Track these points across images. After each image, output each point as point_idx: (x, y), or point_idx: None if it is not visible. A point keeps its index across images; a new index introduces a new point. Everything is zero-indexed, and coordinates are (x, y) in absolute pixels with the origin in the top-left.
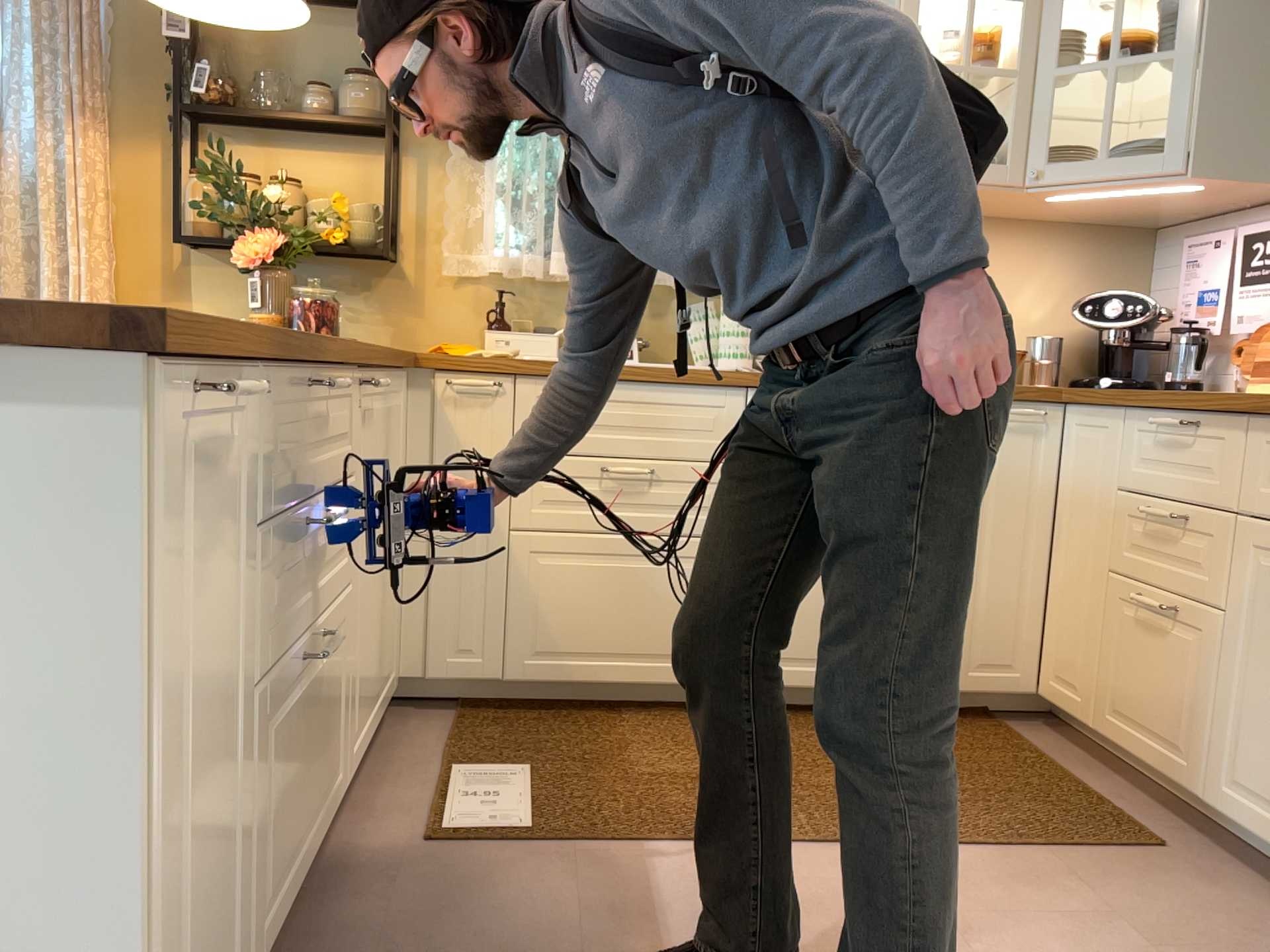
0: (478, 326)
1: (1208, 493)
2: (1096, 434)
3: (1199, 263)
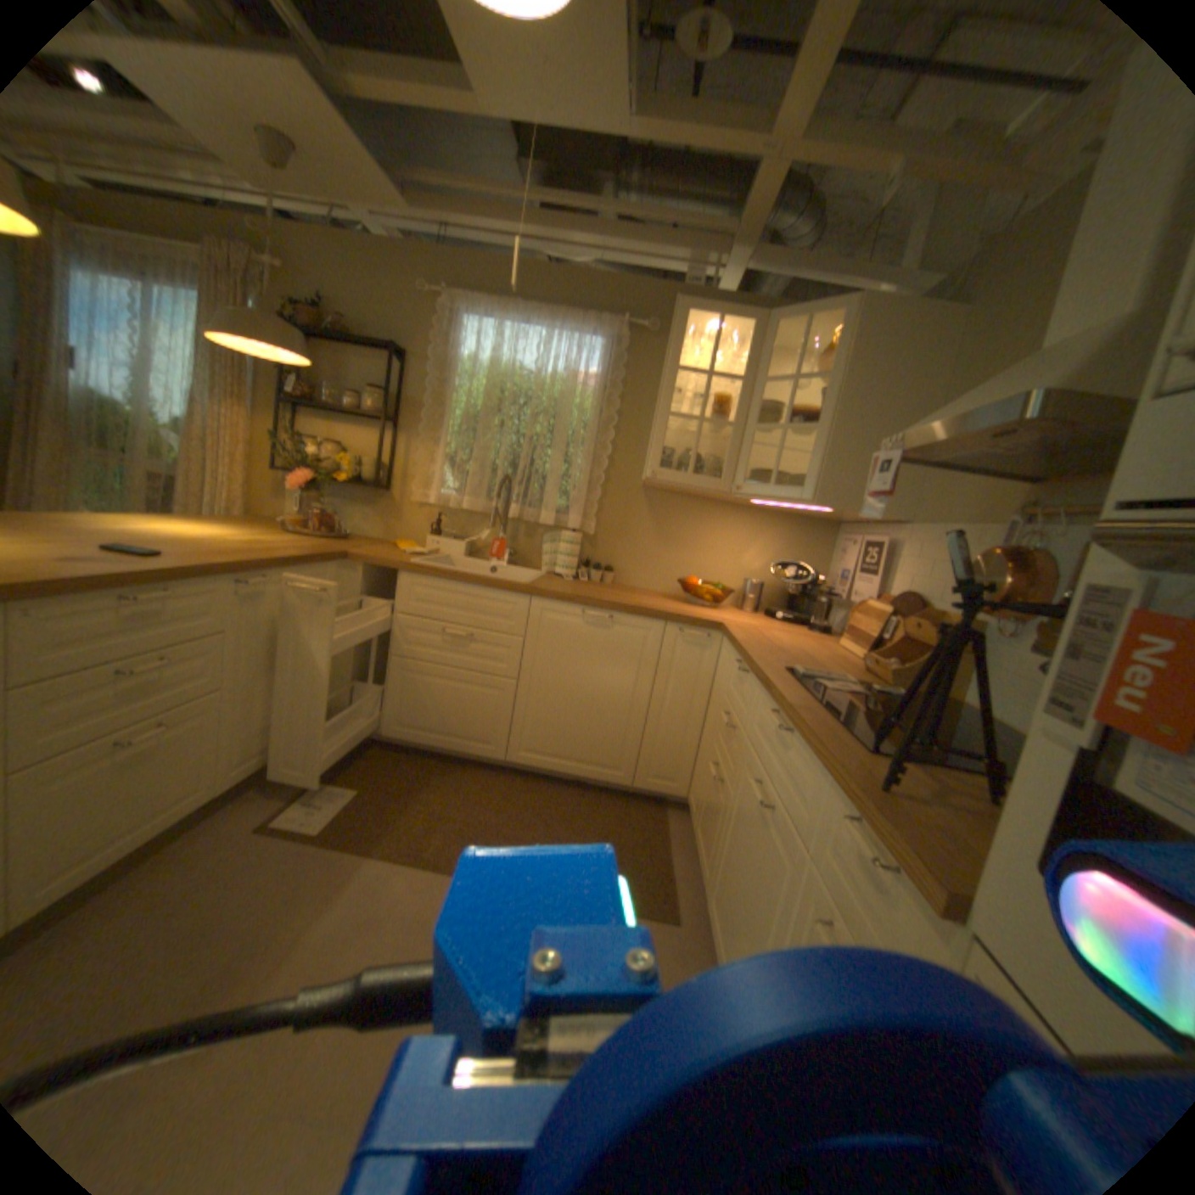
0: (428, 533)
1: (742, 717)
2: (725, 657)
3: (845, 554)
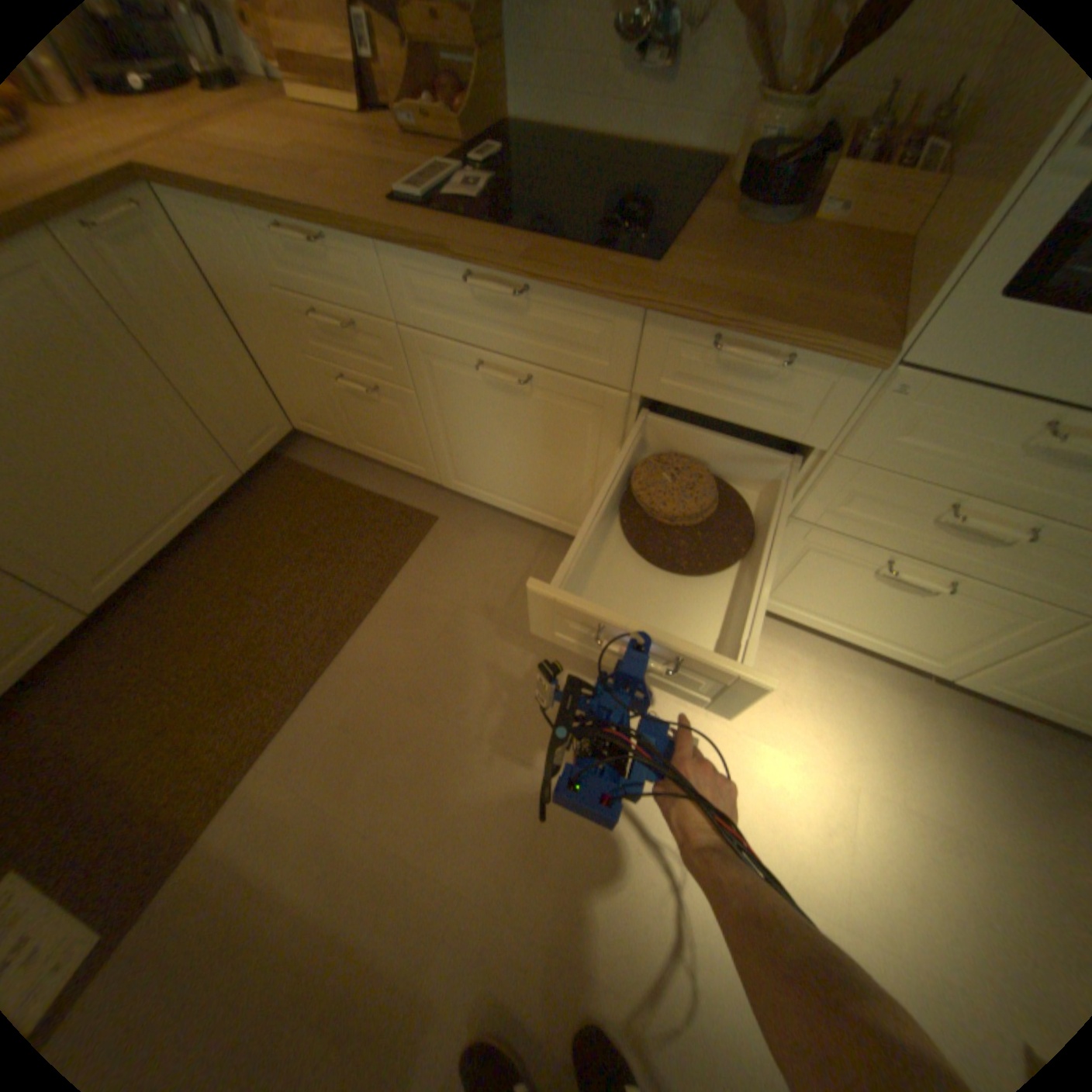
0: None
1: (359, 303)
2: (206, 225)
3: None
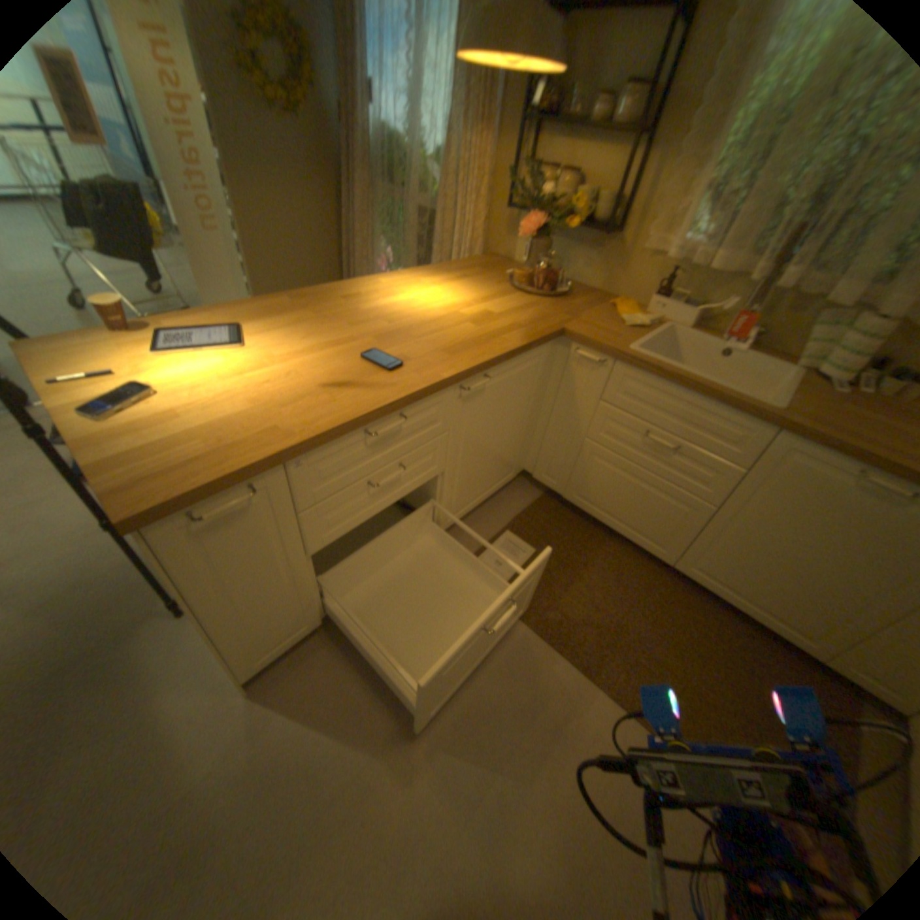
0: (656, 287)
1: None
2: None
3: None
